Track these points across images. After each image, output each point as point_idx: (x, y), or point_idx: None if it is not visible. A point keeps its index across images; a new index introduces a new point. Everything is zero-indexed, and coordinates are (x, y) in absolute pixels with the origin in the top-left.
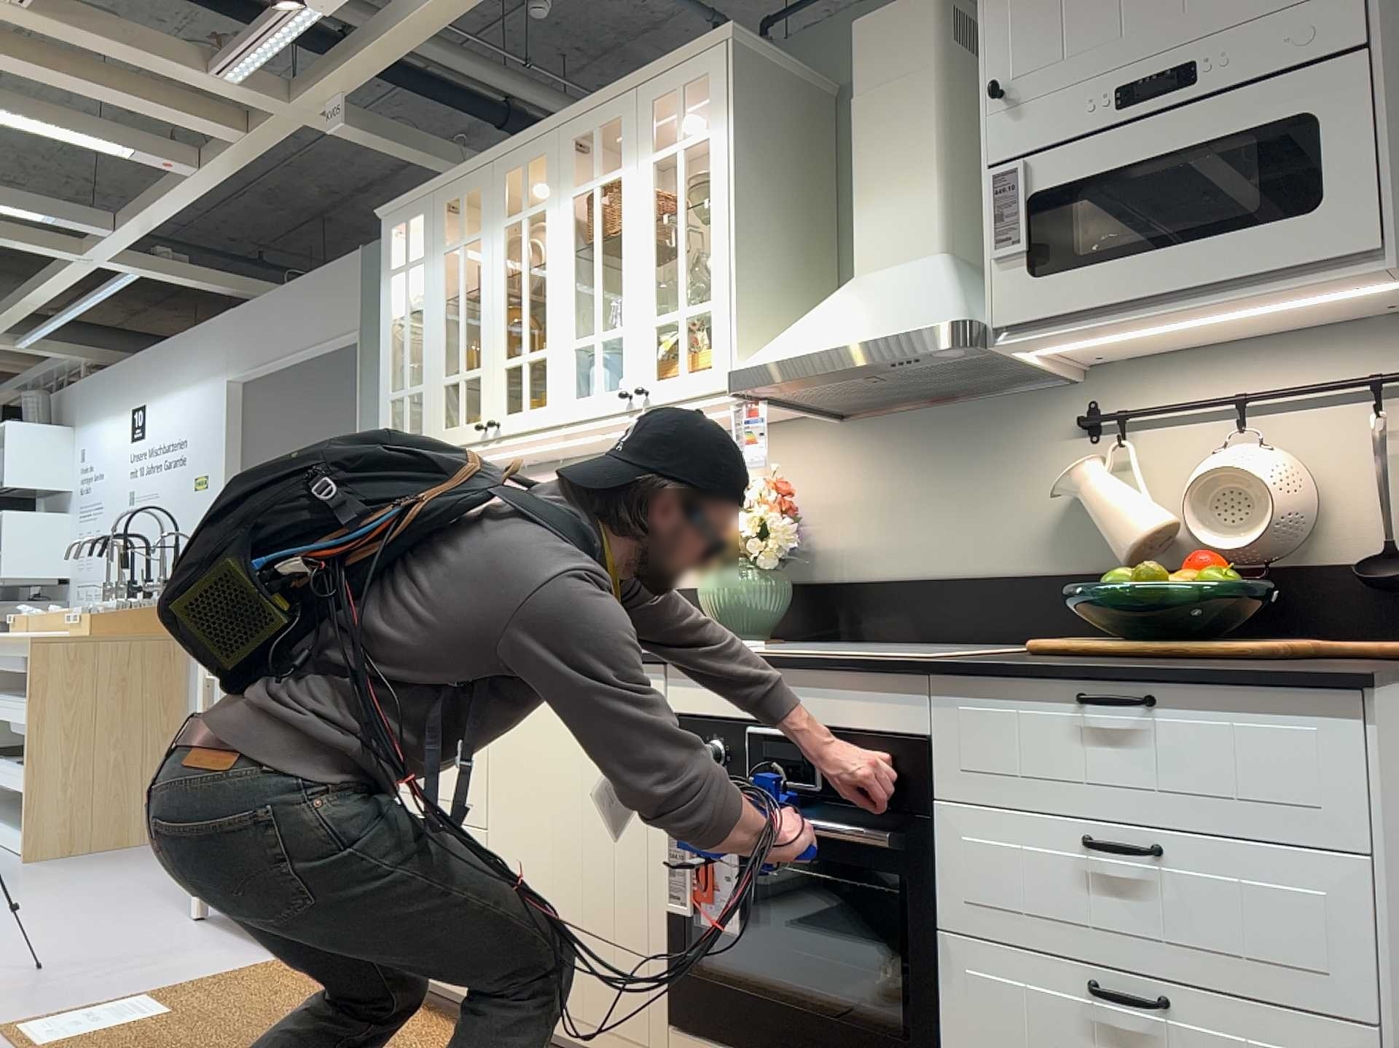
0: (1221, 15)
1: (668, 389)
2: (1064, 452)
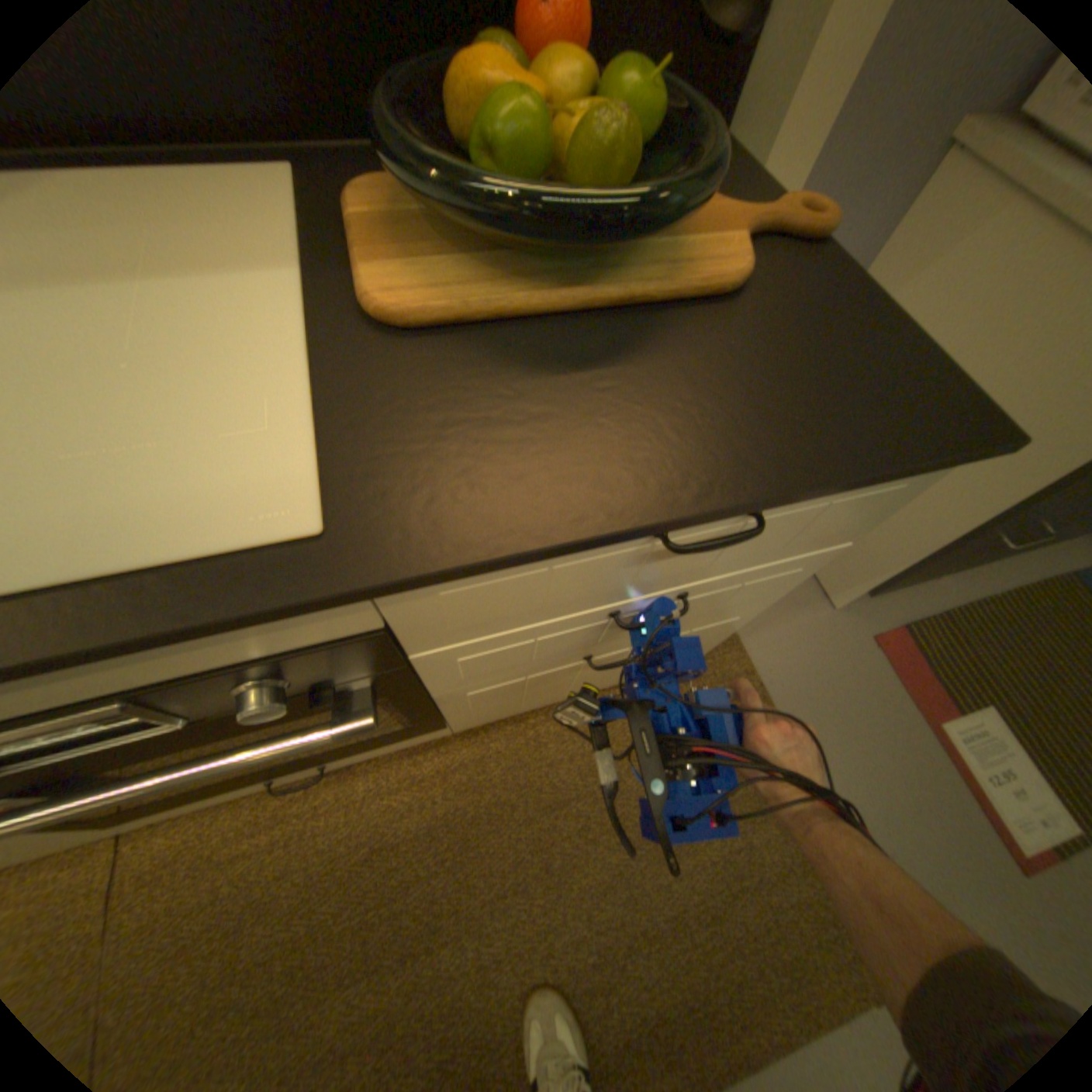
0: None
1: None
2: None
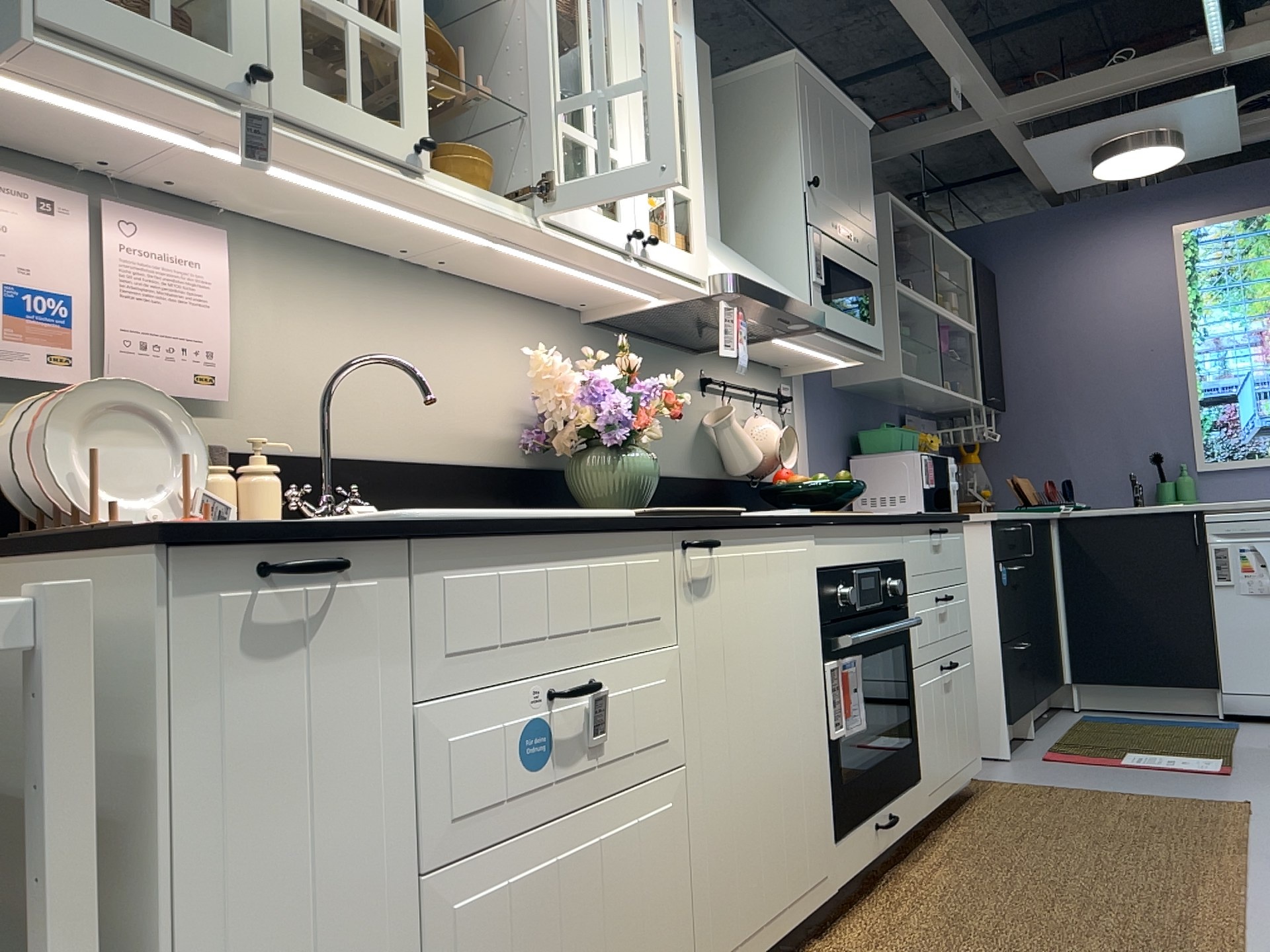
0: (858, 219)
1: (664, 253)
2: (697, 398)
